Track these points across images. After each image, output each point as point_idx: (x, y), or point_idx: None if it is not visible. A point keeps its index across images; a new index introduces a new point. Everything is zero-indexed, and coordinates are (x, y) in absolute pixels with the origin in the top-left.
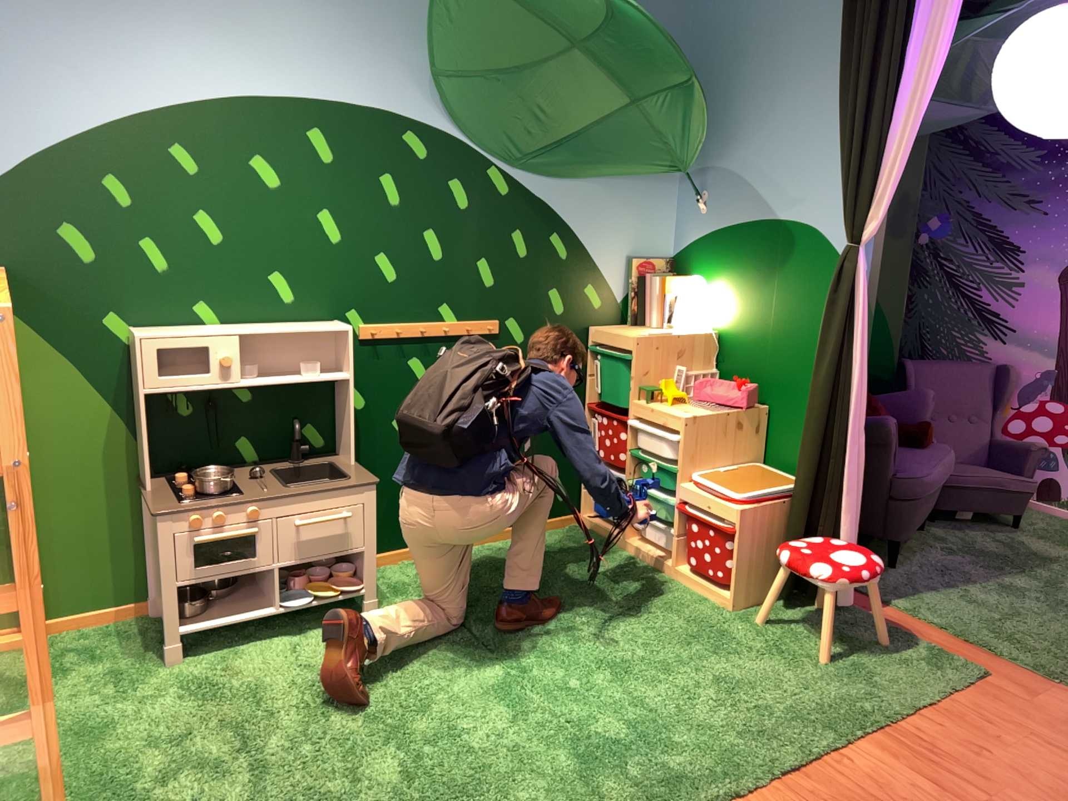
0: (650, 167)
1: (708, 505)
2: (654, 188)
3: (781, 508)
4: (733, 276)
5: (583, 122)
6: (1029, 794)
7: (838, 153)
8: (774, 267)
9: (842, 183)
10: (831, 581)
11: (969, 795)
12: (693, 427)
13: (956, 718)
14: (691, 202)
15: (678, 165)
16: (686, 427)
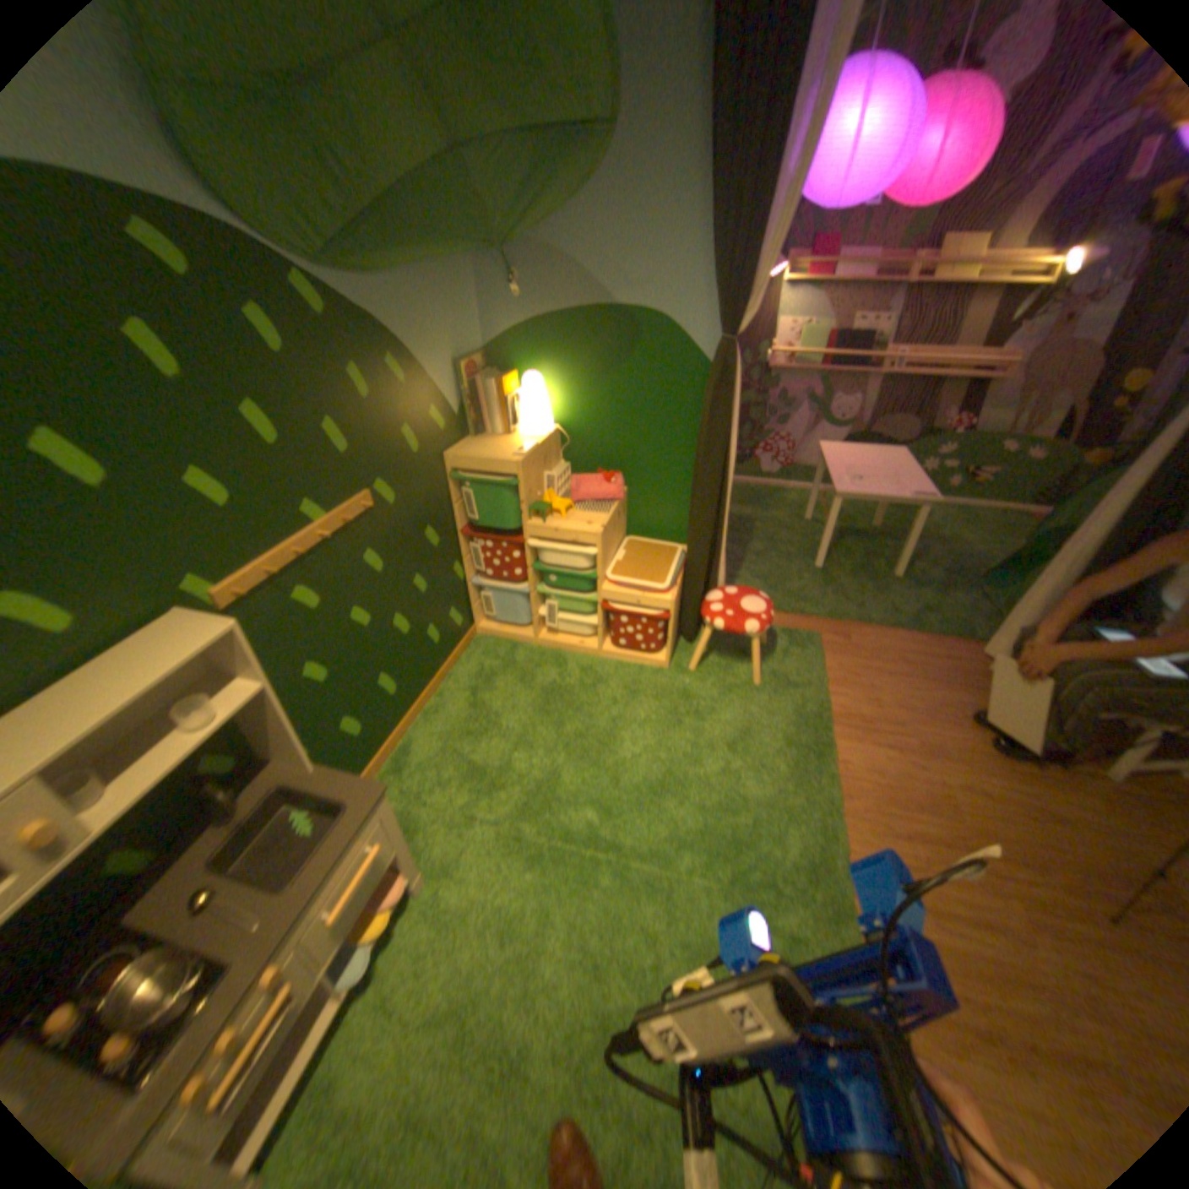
0: (470, 237)
1: (641, 601)
2: (458, 264)
3: (684, 578)
4: (574, 365)
5: (391, 170)
6: (935, 728)
7: (729, 227)
8: (625, 354)
9: (735, 264)
10: (764, 632)
11: (922, 752)
12: (605, 536)
13: (854, 687)
14: (501, 278)
15: (501, 235)
16: (602, 540)
